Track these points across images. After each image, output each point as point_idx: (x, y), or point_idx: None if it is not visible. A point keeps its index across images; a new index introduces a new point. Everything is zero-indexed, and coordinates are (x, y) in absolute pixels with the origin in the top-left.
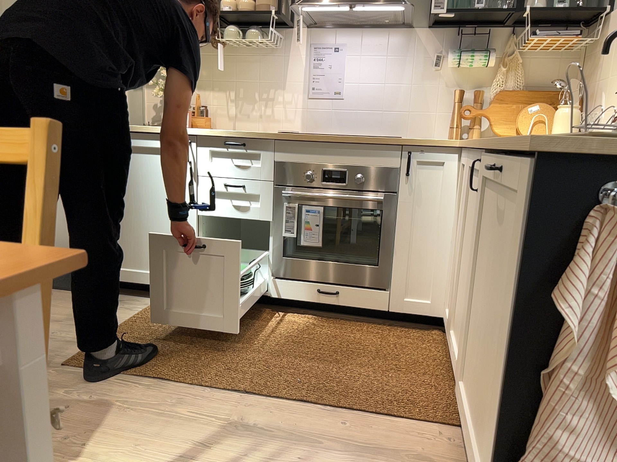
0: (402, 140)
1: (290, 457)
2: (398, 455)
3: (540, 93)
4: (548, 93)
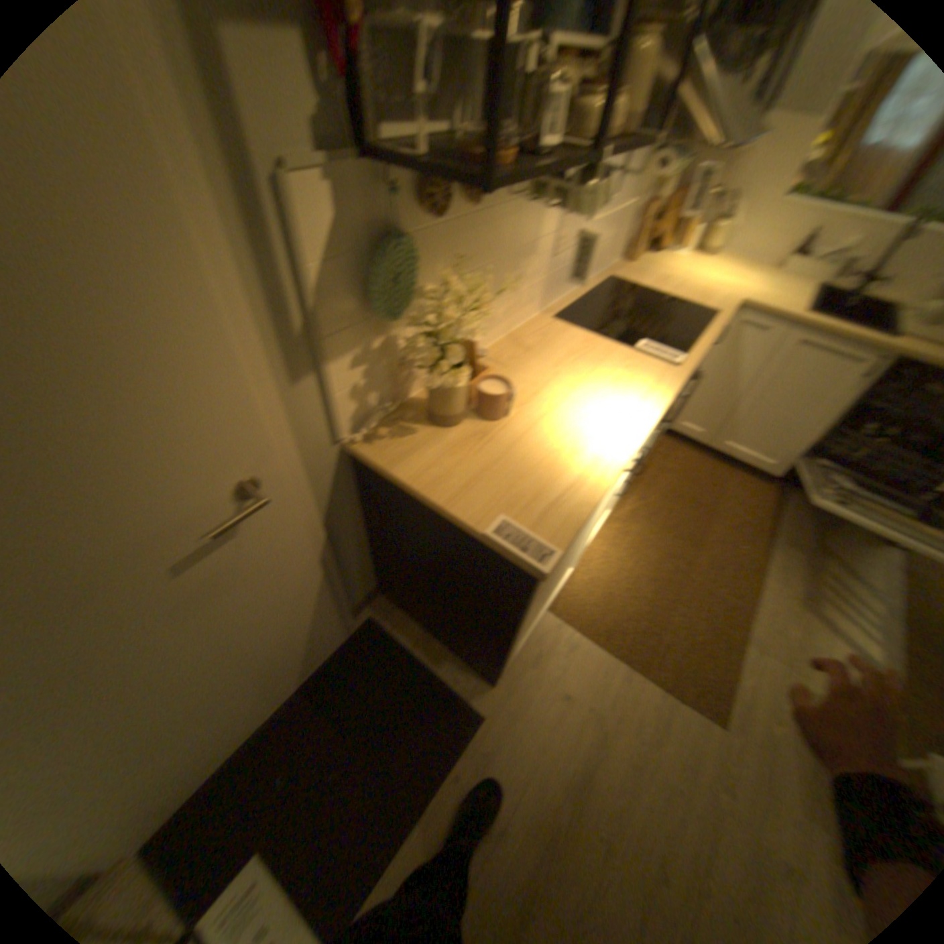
0: (722, 309)
1: (837, 587)
2: (823, 535)
3: (675, 180)
4: (677, 179)
